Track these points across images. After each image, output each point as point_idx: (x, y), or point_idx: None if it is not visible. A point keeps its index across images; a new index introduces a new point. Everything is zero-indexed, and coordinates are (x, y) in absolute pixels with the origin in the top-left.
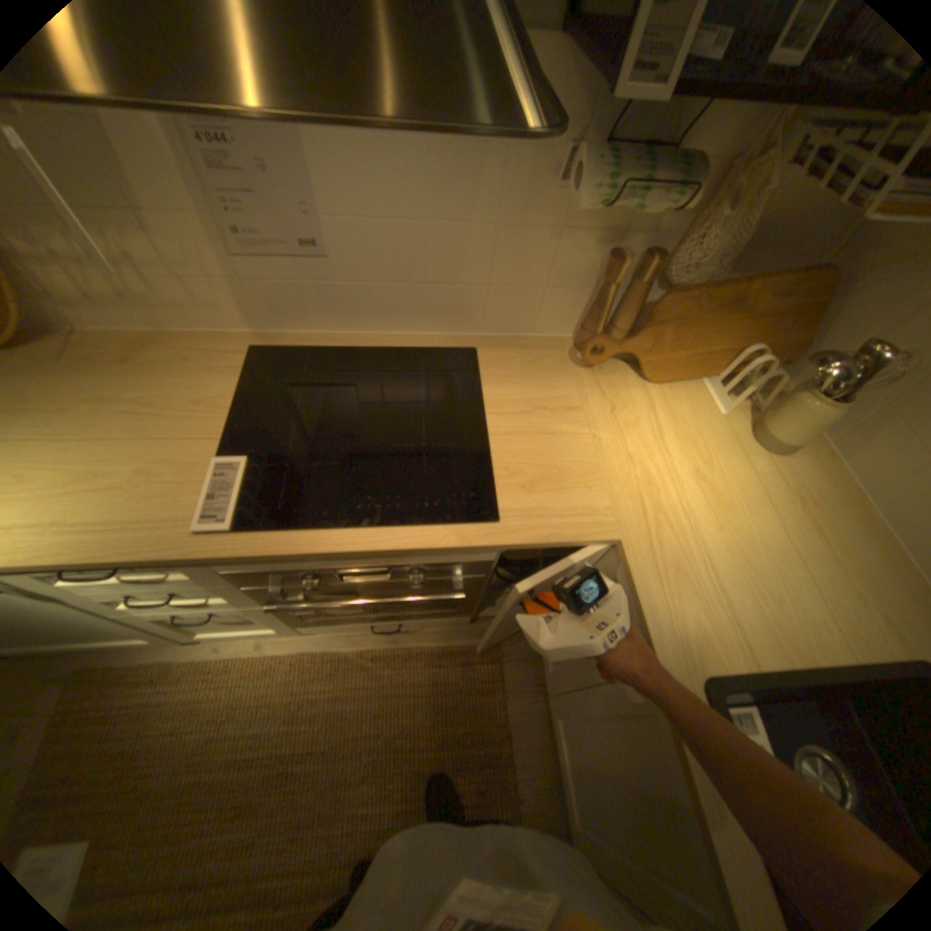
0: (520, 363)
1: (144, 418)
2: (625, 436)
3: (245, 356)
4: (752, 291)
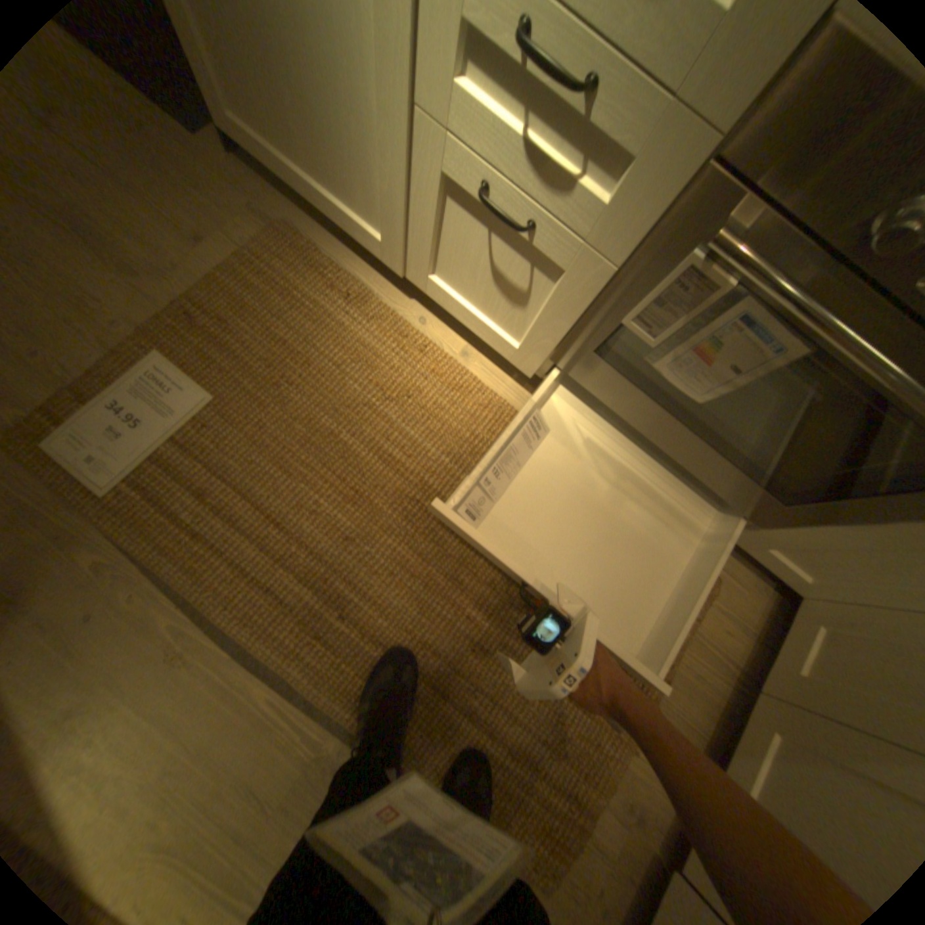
0: None
1: None
2: None
3: None
4: None
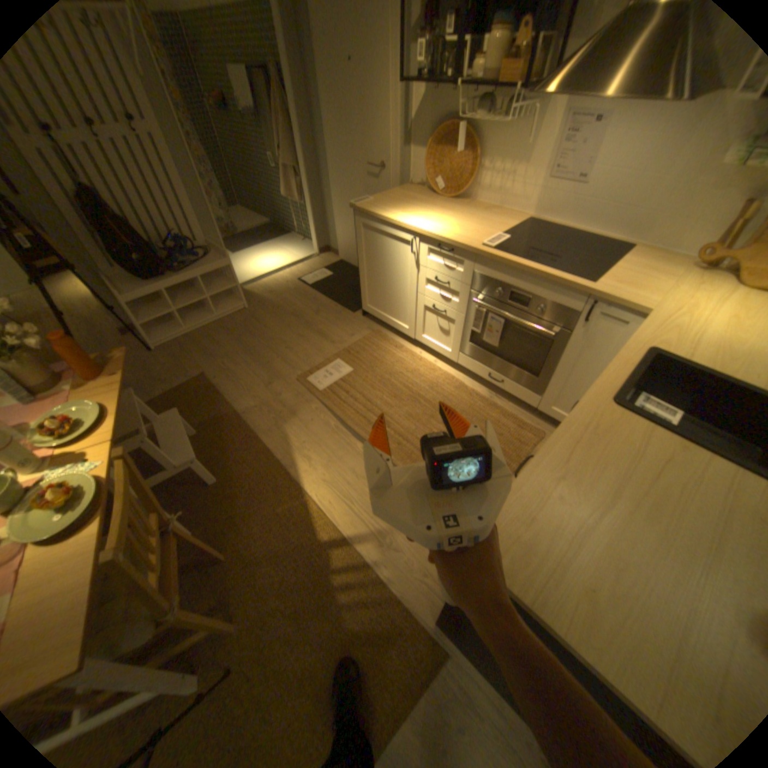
0: (657, 257)
1: (483, 222)
2: (698, 292)
3: (527, 220)
4: None
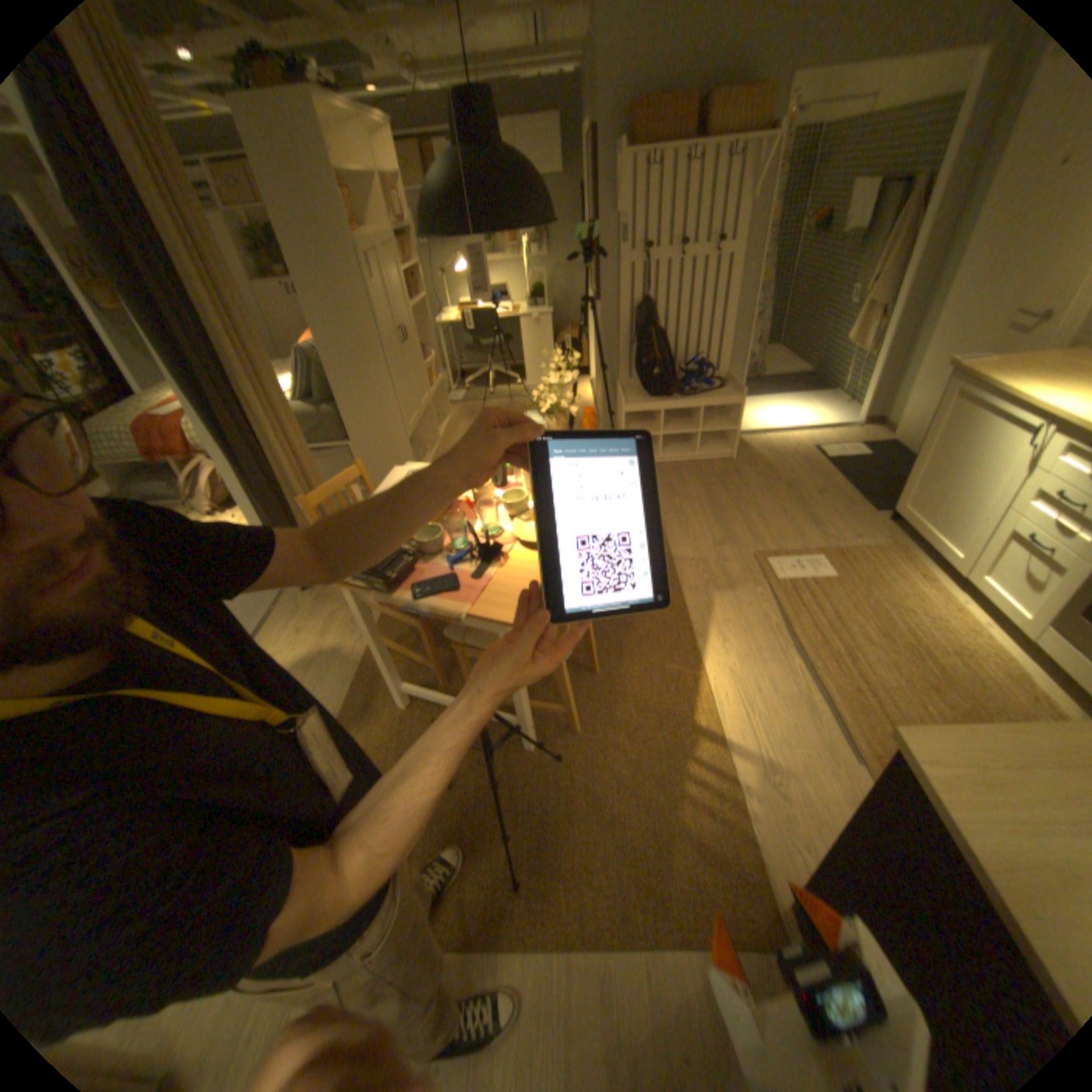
0: None
1: None
2: None
3: None
4: None
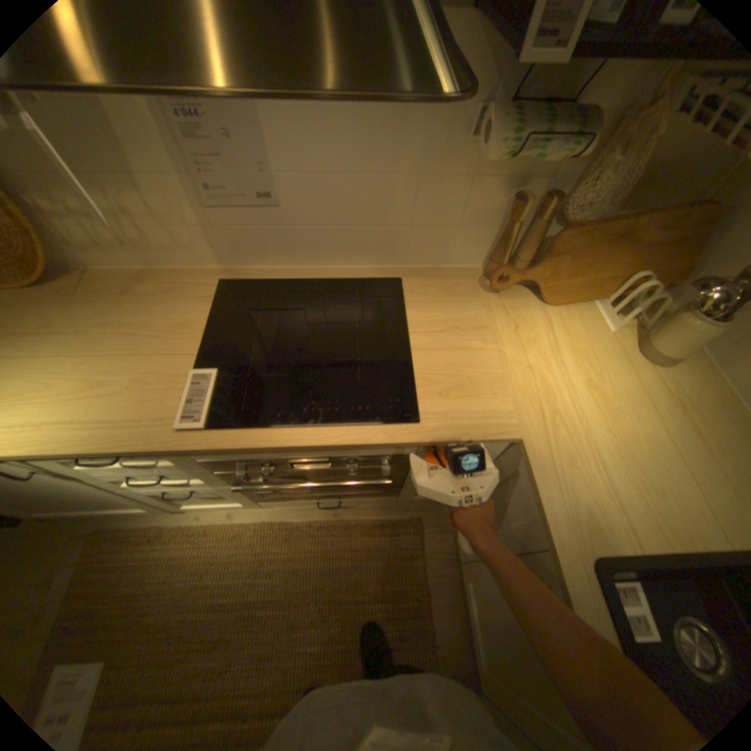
0: (438, 290)
1: (139, 338)
2: (527, 350)
3: (216, 288)
4: (640, 225)
